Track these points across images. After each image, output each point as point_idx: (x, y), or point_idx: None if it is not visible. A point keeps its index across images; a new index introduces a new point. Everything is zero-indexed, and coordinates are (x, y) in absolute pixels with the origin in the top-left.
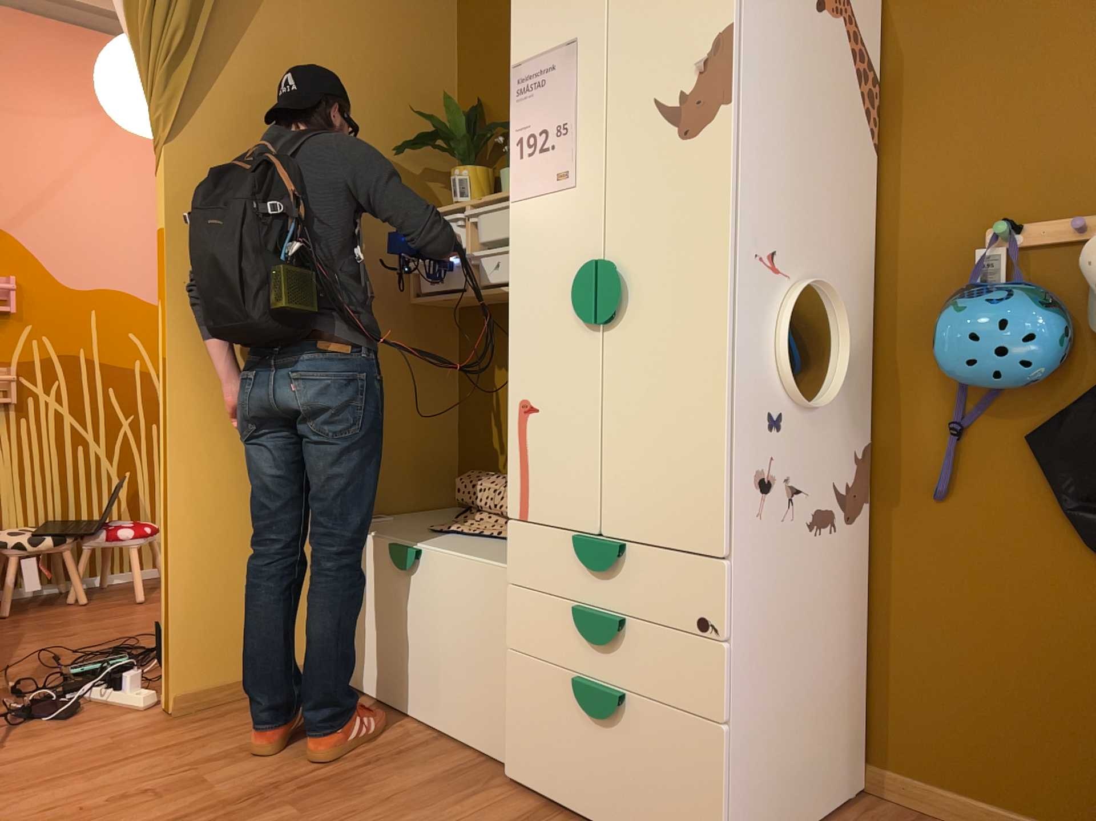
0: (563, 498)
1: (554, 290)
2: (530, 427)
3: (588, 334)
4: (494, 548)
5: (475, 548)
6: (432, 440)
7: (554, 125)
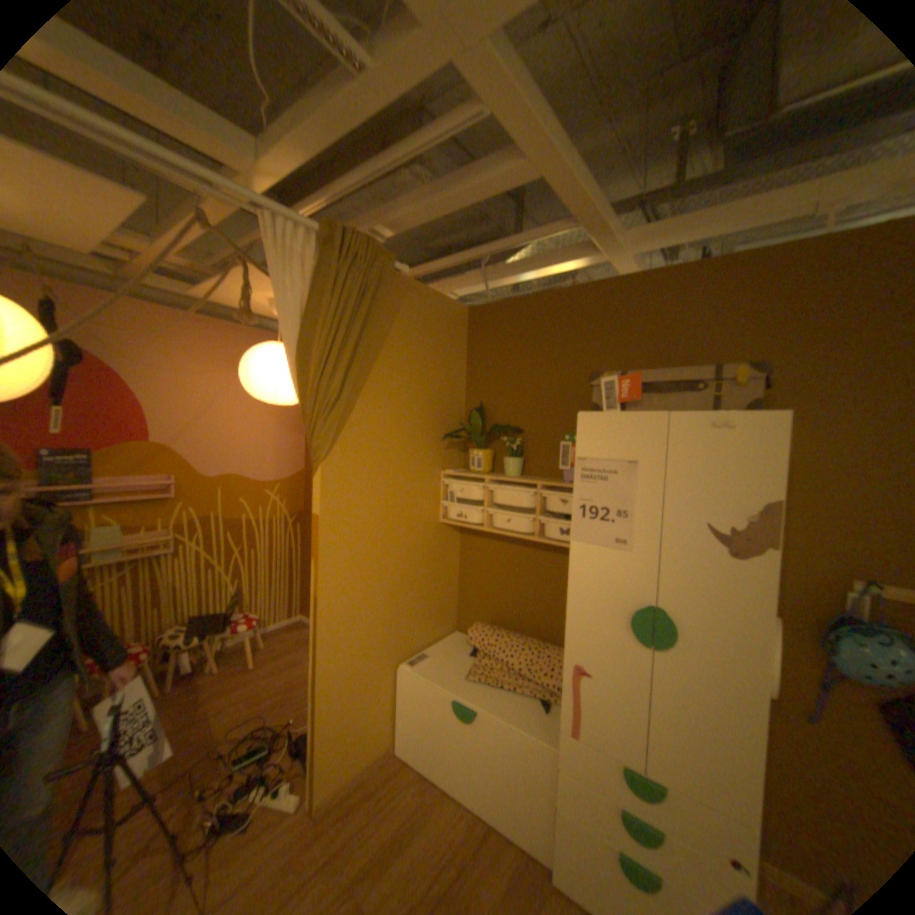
0: (613, 740)
1: (610, 609)
2: (586, 686)
3: (641, 648)
4: (523, 710)
5: (512, 711)
6: (448, 597)
7: (615, 509)
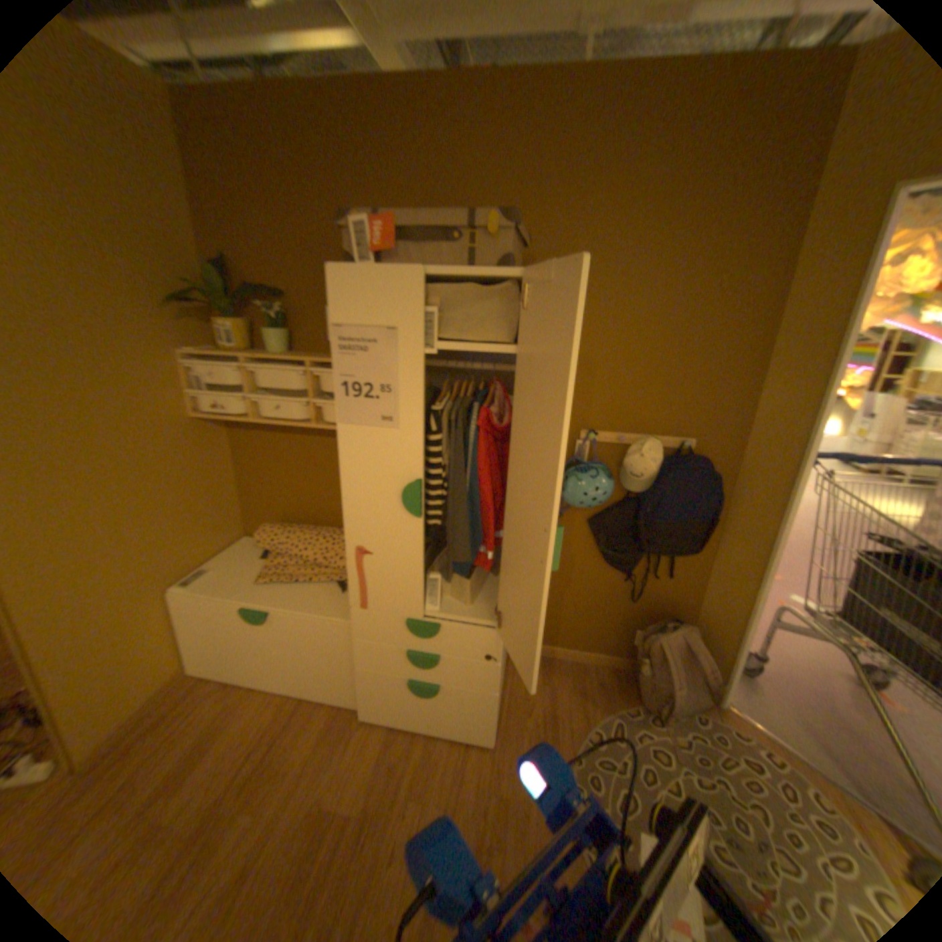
0: (394, 602)
1: (382, 489)
2: (366, 563)
3: (411, 520)
4: (317, 597)
5: (306, 601)
6: (223, 504)
7: (377, 385)
